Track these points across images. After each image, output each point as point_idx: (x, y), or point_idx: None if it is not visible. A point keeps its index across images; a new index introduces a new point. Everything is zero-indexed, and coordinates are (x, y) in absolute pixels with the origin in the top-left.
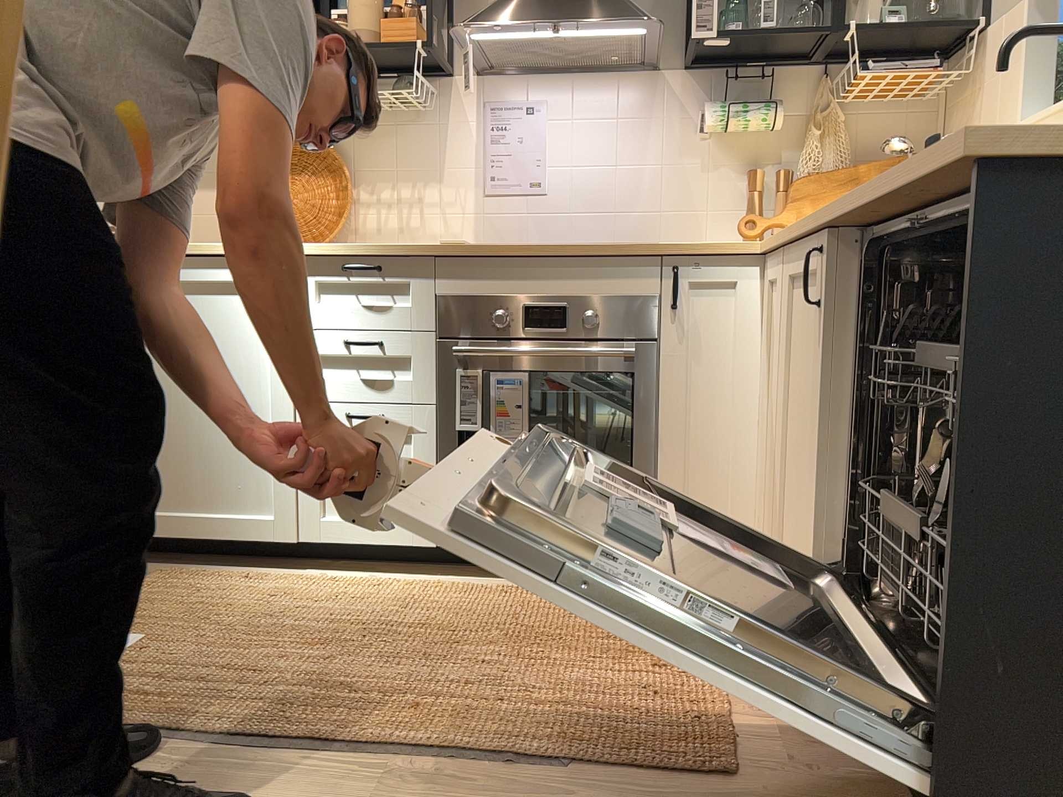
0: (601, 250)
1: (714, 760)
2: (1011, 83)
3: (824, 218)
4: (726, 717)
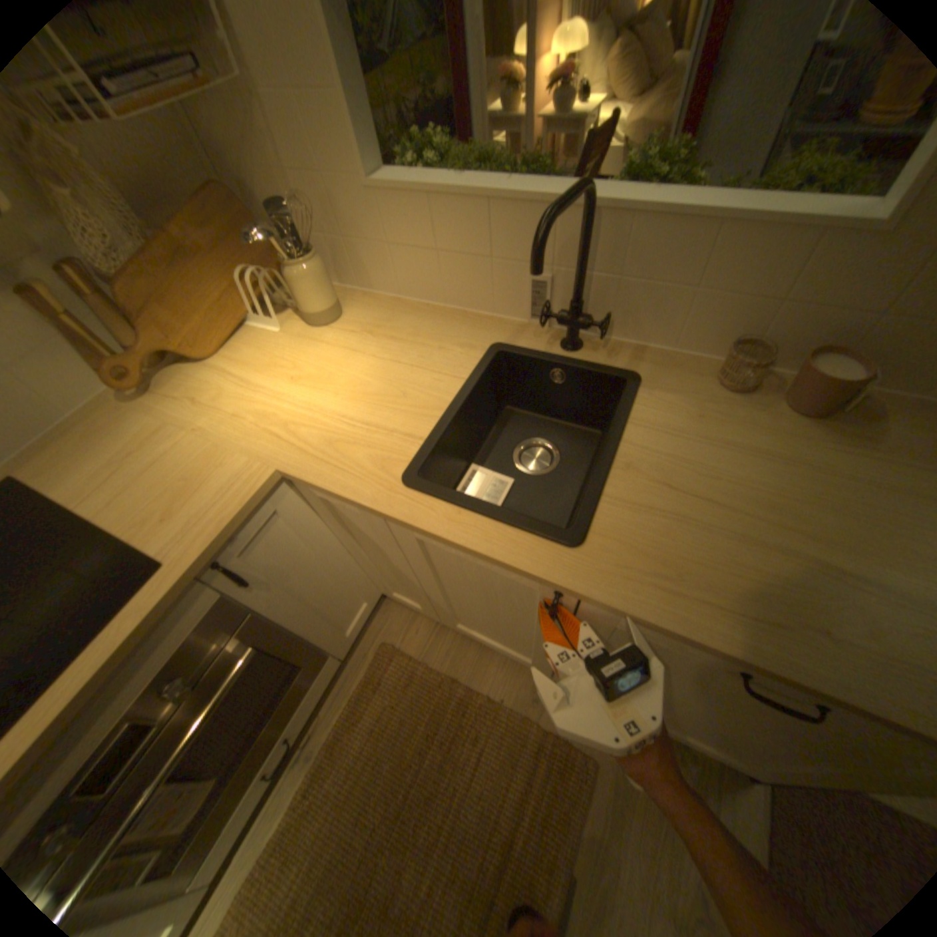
0: (112, 661)
1: (579, 774)
2: (327, 112)
3: (563, 584)
4: (539, 735)
